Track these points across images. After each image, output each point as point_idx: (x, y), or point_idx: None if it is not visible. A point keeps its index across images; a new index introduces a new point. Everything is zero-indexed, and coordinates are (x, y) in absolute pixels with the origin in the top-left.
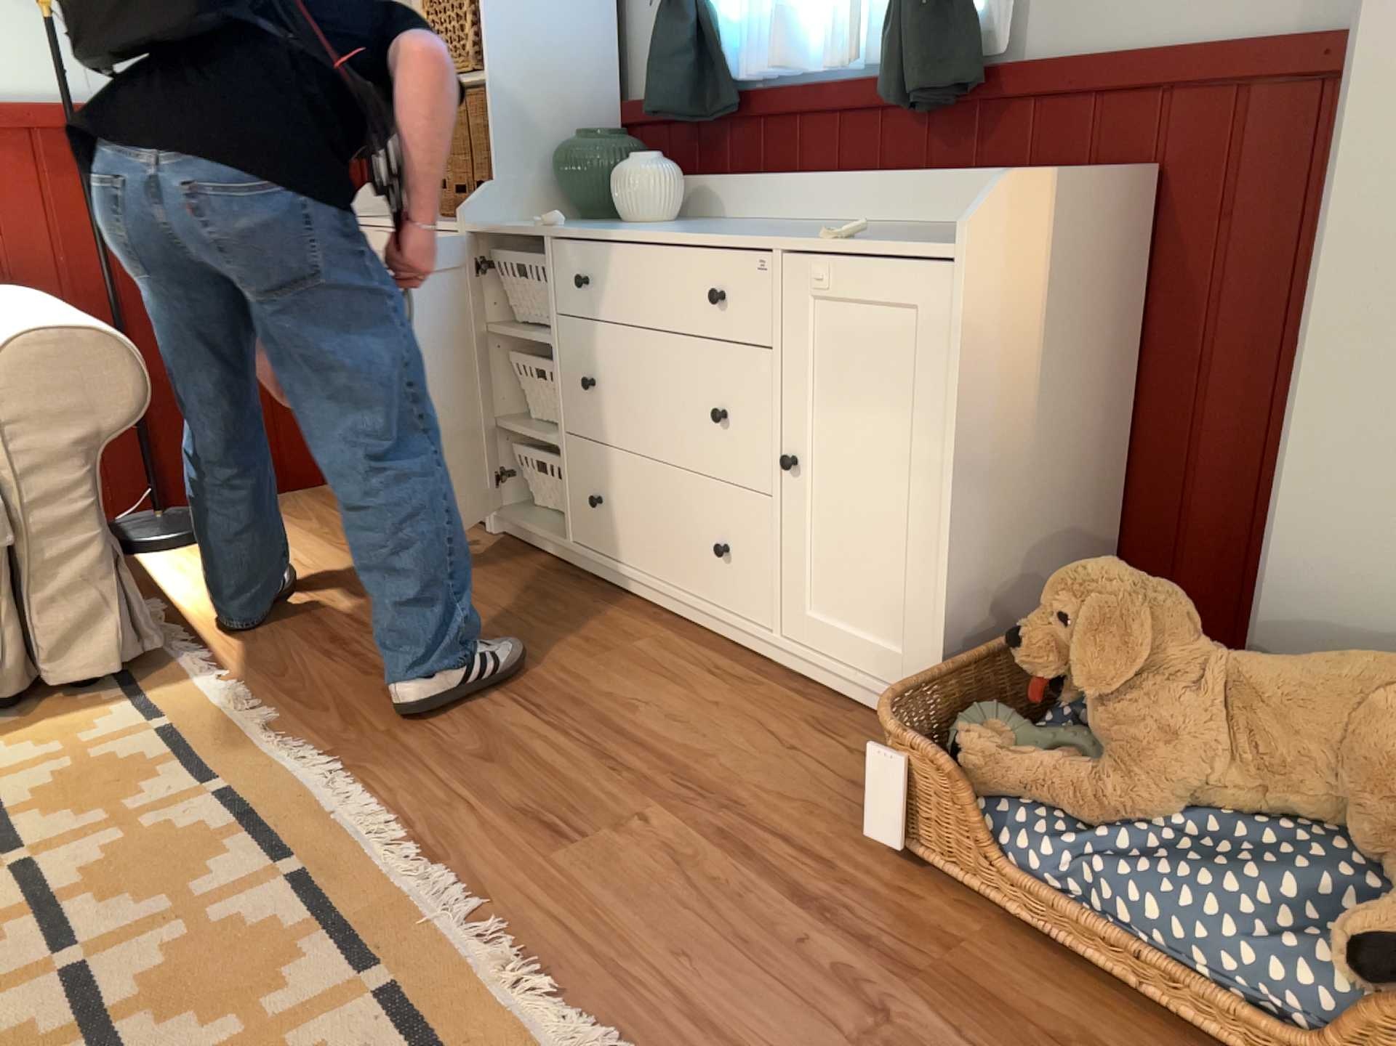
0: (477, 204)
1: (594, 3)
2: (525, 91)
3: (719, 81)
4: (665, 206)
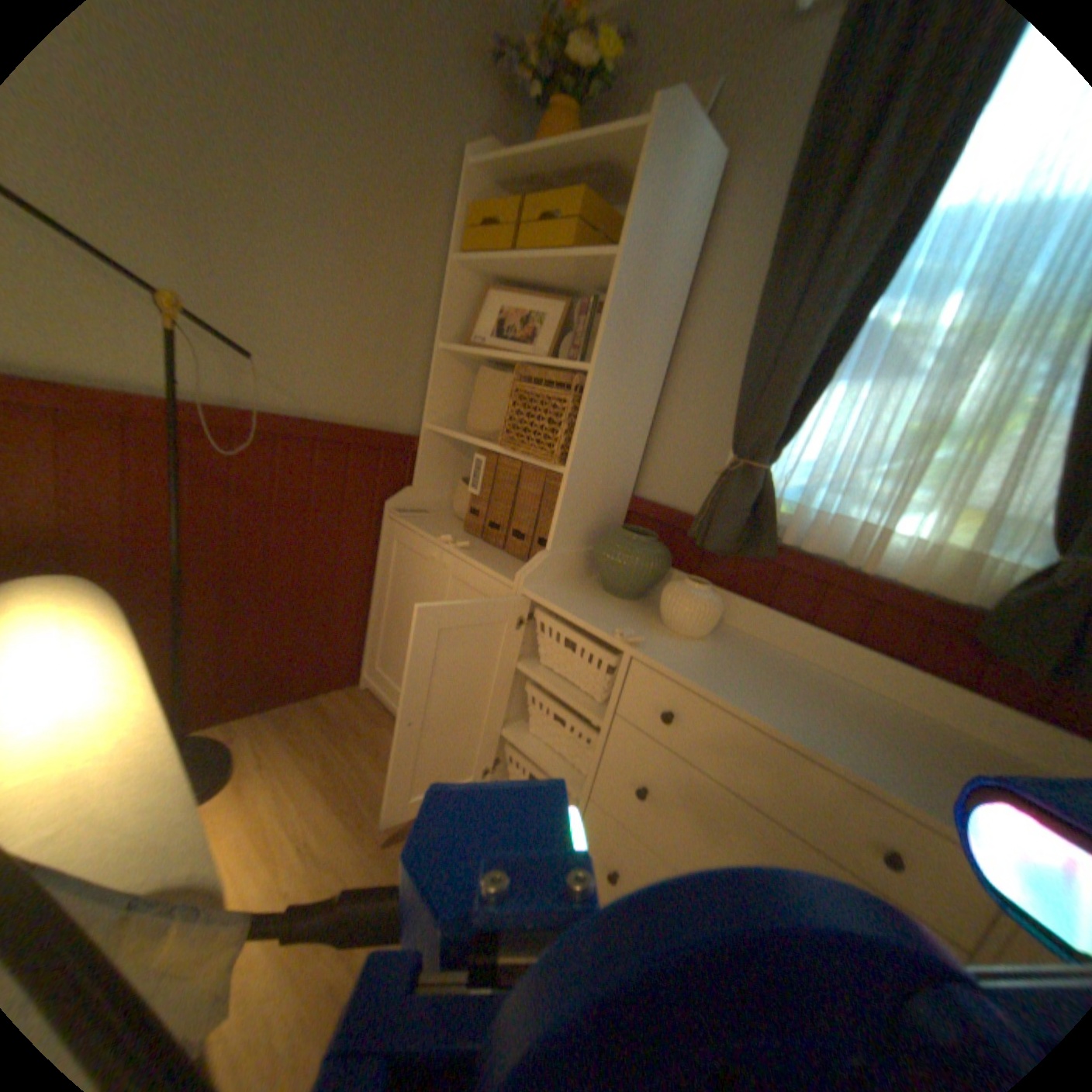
0: (537, 571)
1: (644, 424)
2: (589, 484)
3: (764, 533)
4: (715, 629)
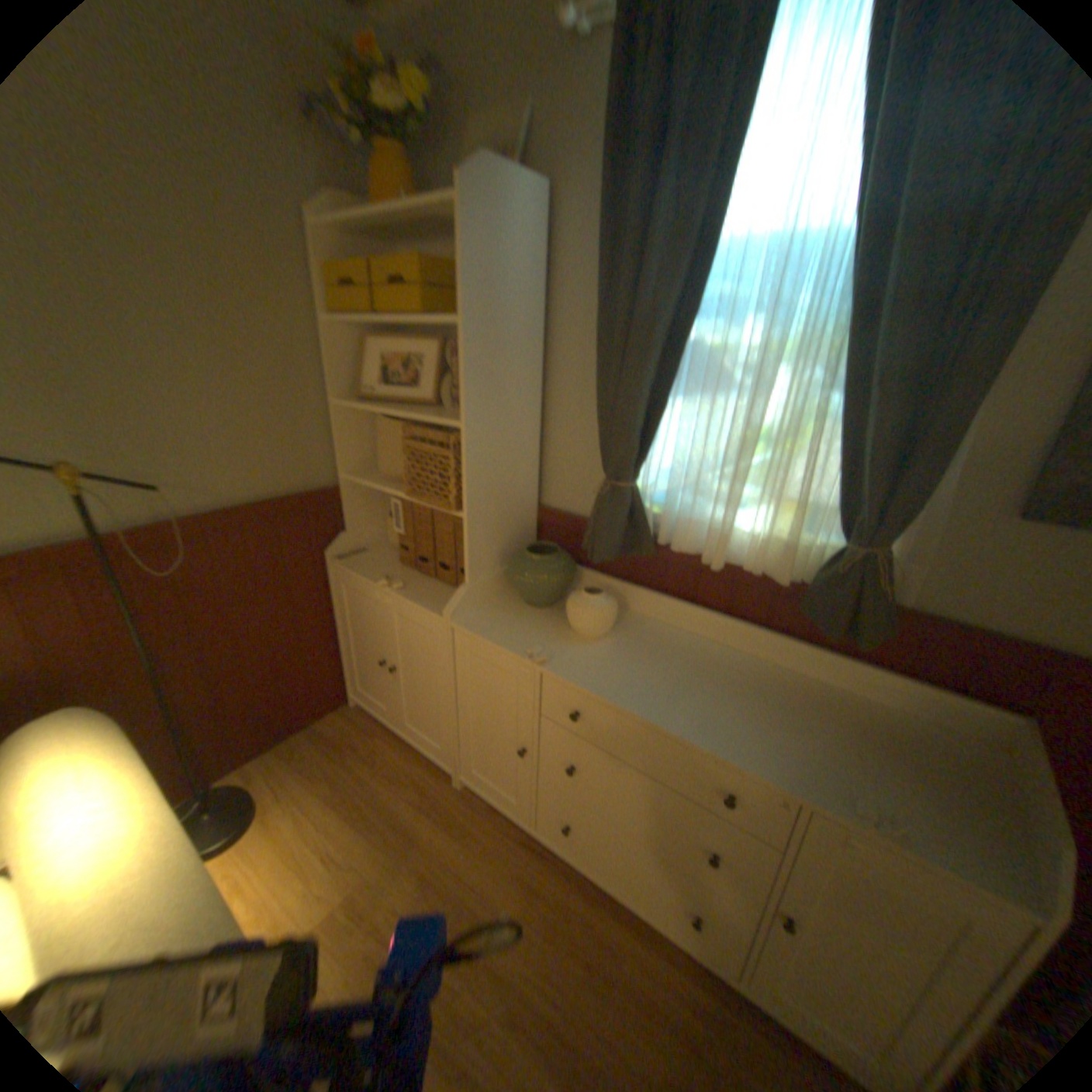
0: (459, 603)
1: (530, 447)
2: (489, 517)
3: (641, 534)
4: (611, 625)
